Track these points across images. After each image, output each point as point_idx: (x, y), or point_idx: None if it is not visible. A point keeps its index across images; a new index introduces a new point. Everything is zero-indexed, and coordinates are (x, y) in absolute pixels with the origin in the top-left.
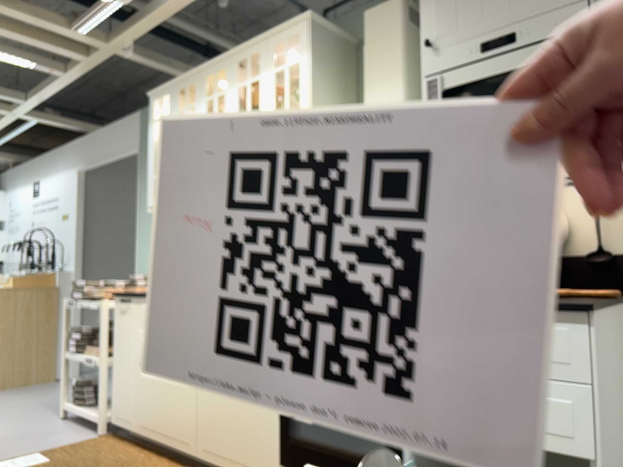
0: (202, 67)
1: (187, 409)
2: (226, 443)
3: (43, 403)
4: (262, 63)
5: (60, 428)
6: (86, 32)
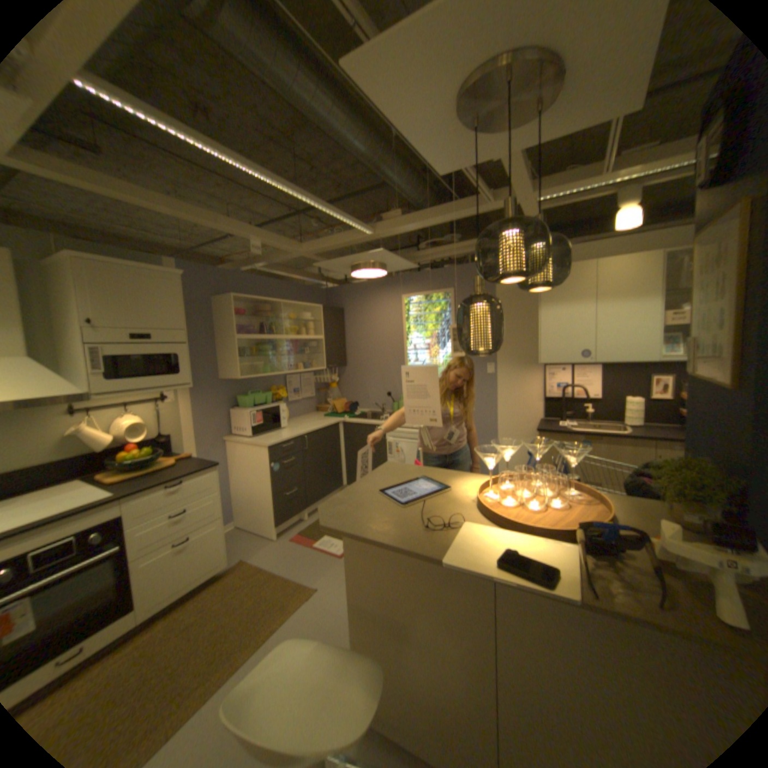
0: None
1: None
2: None
3: None
4: None
5: None
6: None
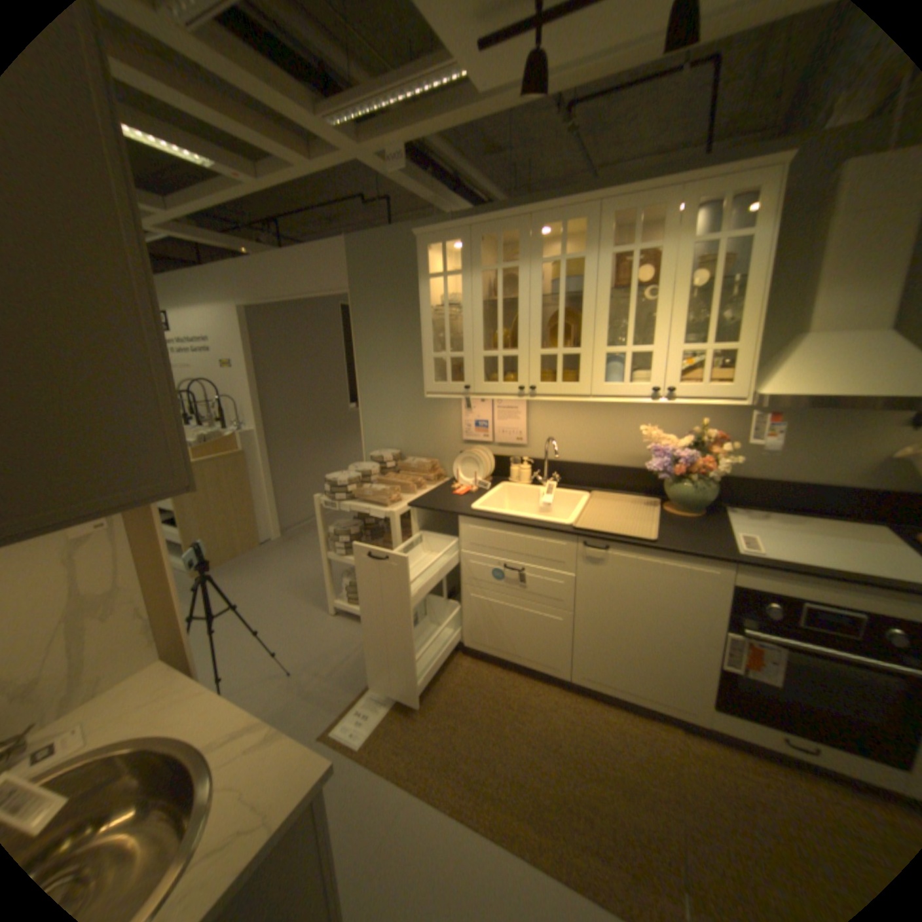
0: (537, 208)
1: (558, 641)
2: (626, 679)
3: (284, 589)
4: (670, 222)
5: (348, 634)
6: (334, 121)
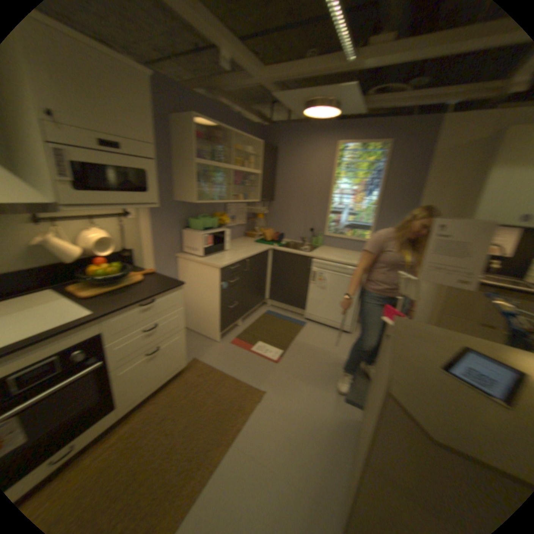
0: None
1: None
2: None
3: None
4: None
5: None
6: None
